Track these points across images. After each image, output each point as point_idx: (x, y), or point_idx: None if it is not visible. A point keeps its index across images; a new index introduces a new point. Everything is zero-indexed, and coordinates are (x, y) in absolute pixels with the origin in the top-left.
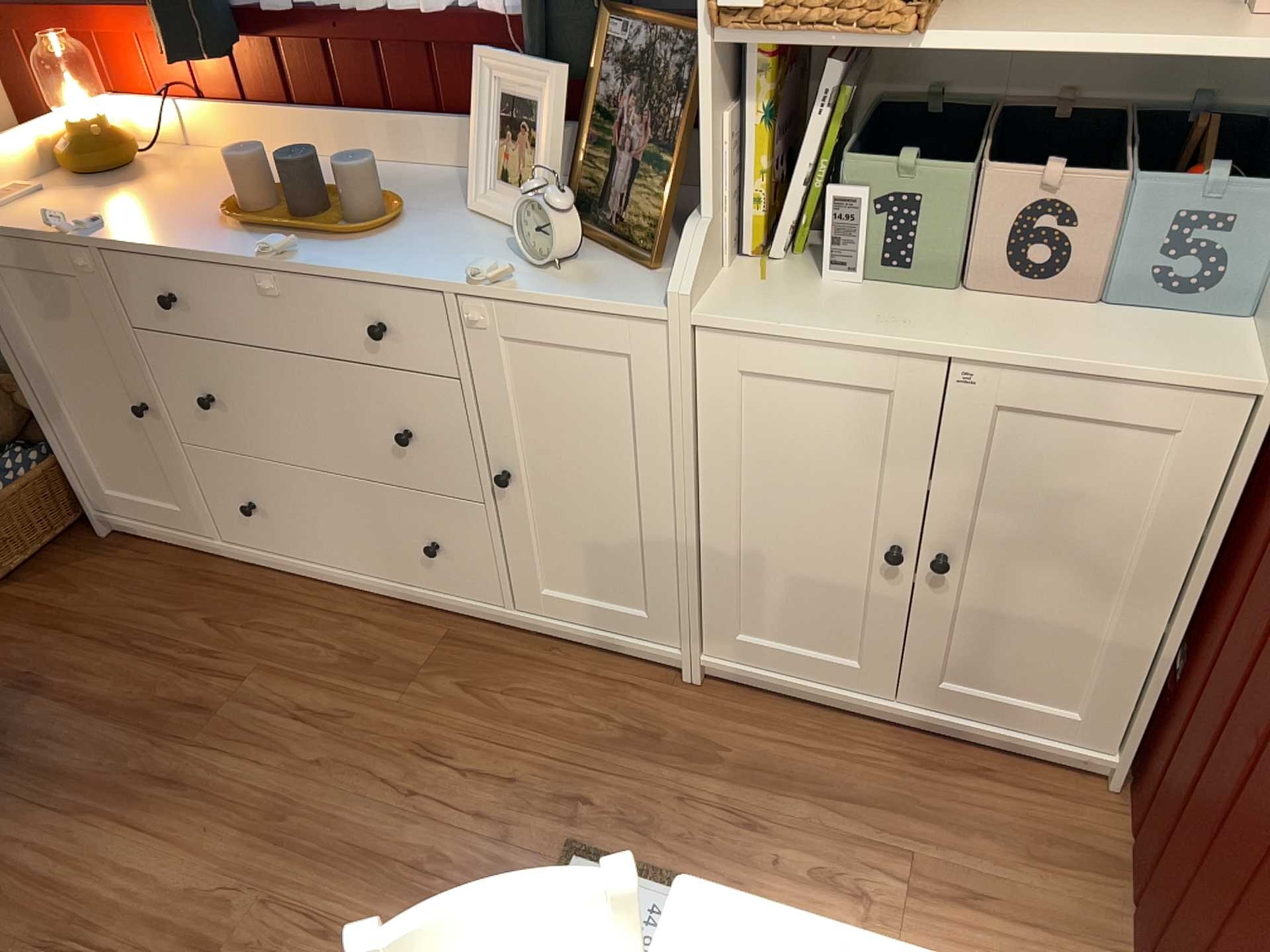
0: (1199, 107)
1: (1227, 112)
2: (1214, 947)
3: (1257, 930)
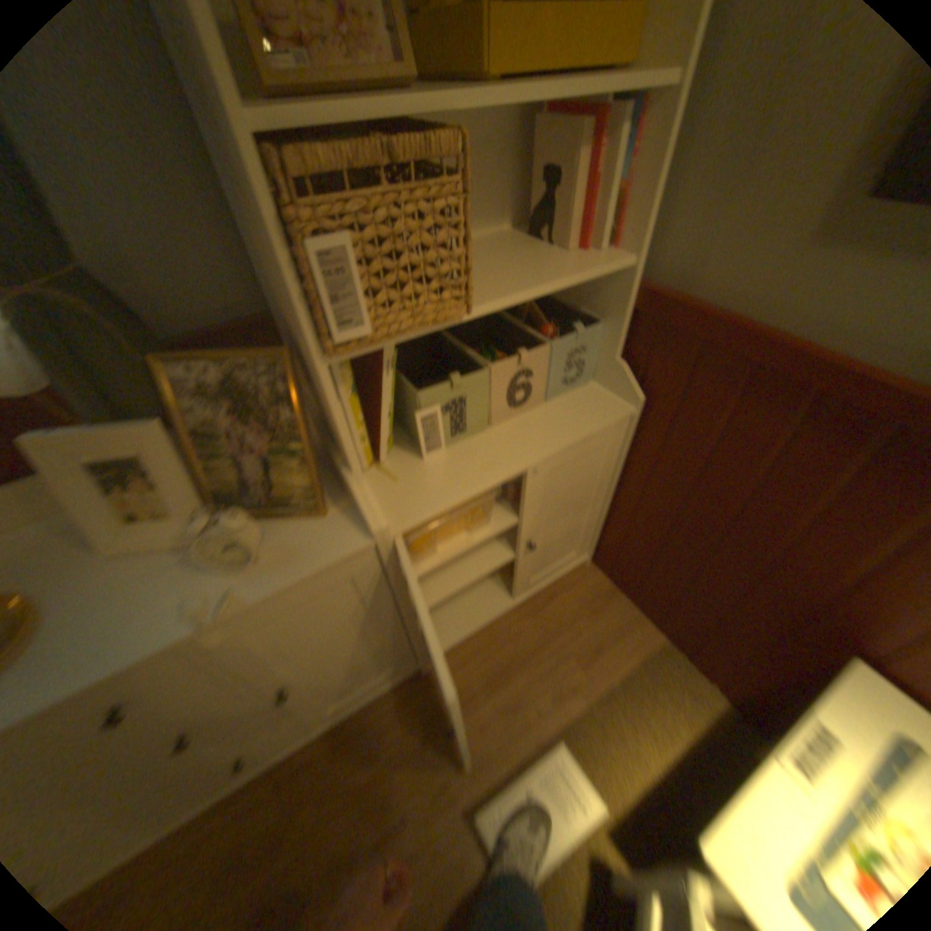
0: None
1: None
2: (717, 615)
3: (753, 609)
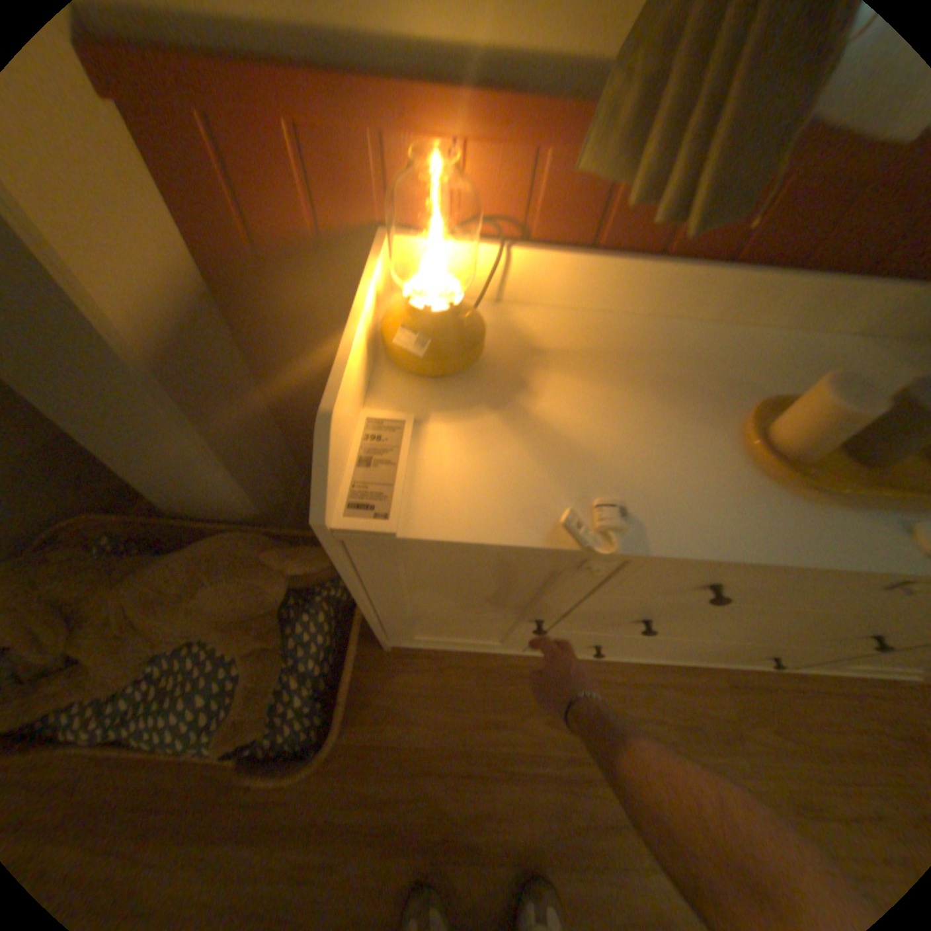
0: None
1: None
2: None
3: None
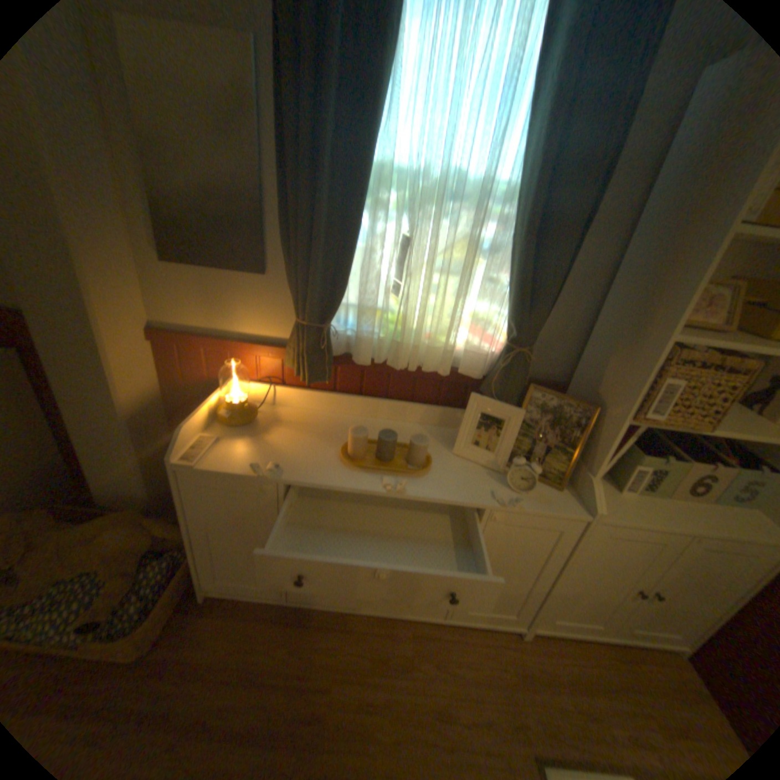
0: None
1: None
2: None
3: None
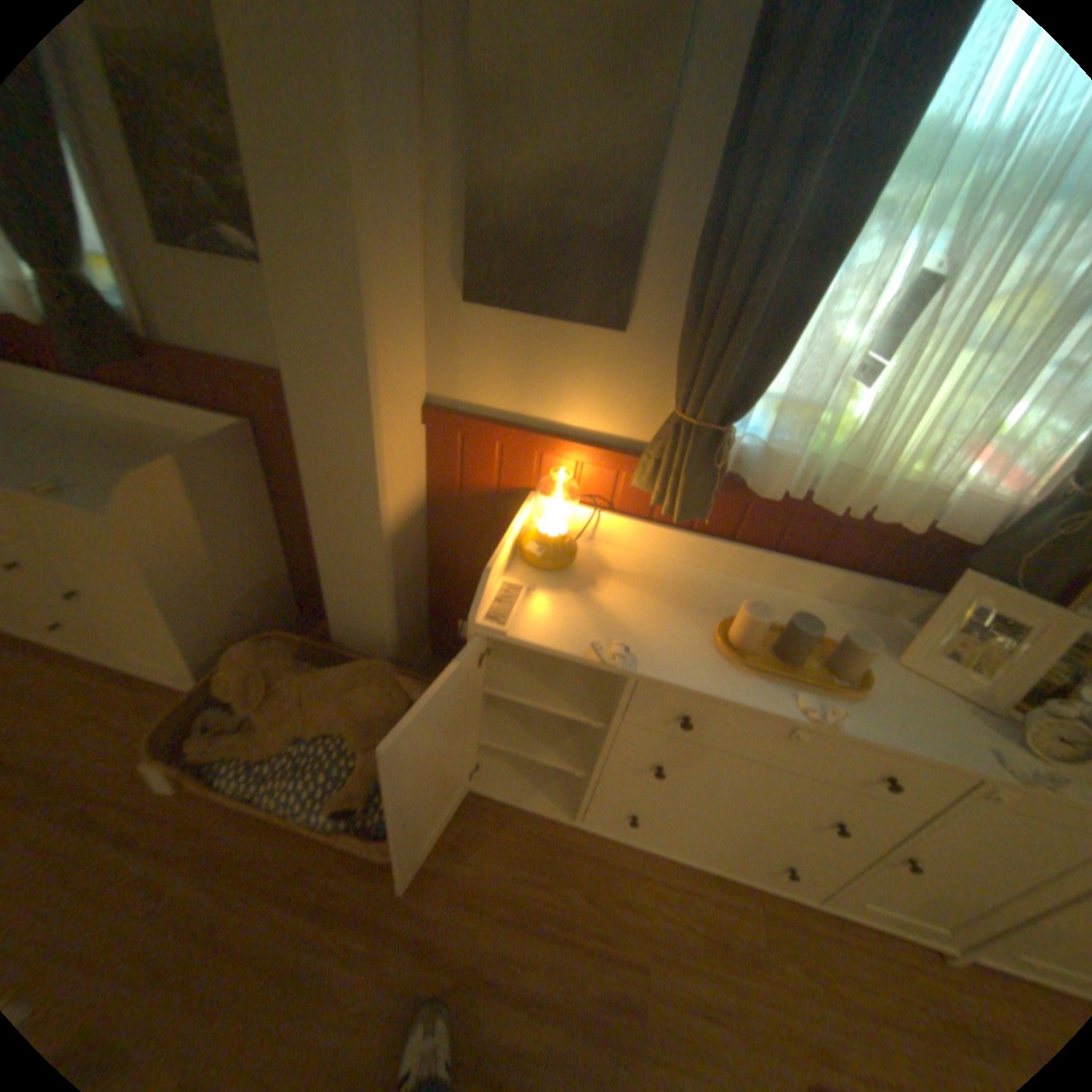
0: None
1: None
2: None
3: None
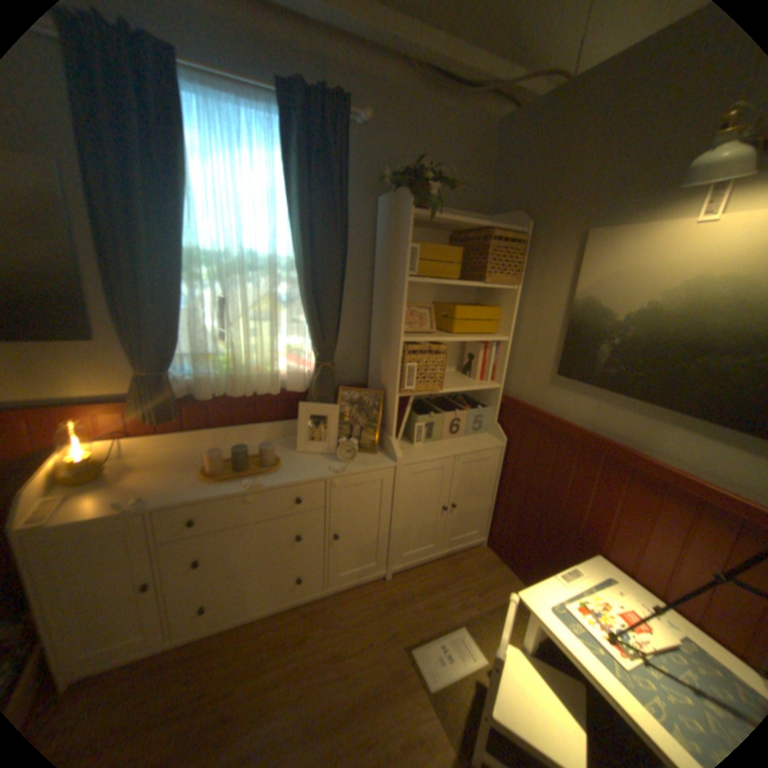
0: (452, 395)
1: (457, 395)
2: (549, 558)
3: (561, 546)
